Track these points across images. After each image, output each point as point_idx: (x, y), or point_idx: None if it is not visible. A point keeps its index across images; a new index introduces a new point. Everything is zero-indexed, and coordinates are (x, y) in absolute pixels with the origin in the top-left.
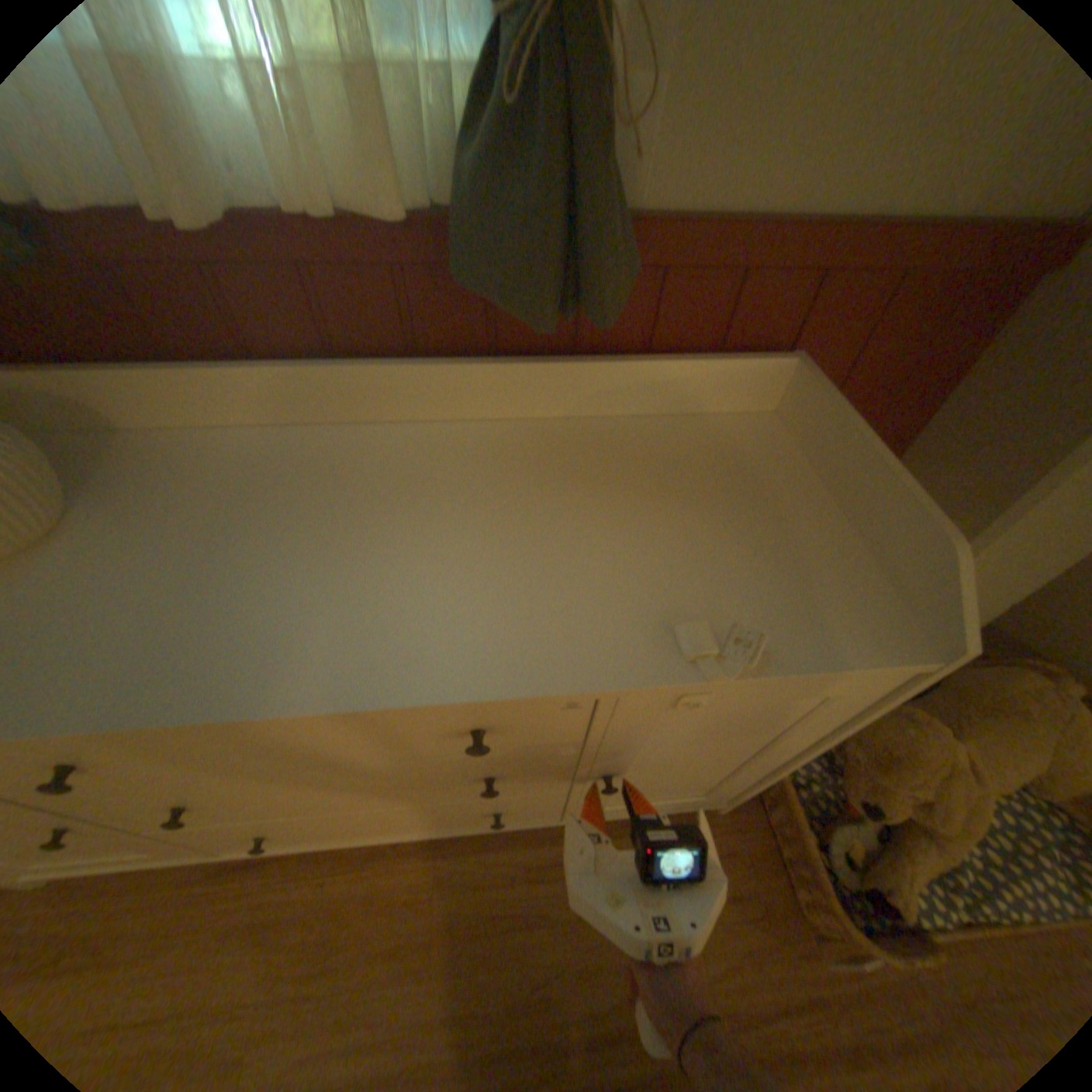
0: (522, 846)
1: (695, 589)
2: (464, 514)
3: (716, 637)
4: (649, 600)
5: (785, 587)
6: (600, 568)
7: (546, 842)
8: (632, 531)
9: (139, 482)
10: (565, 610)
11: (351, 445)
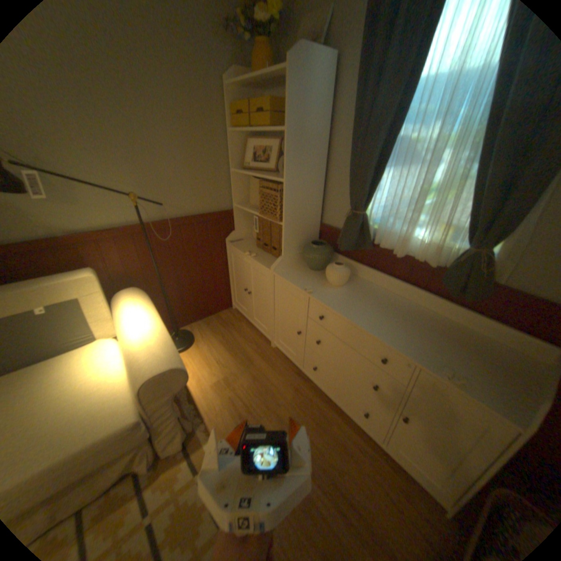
0: (365, 442)
1: (458, 368)
2: (413, 324)
3: (452, 374)
4: (443, 361)
5: (487, 386)
6: (437, 350)
7: (373, 449)
8: (453, 351)
9: (357, 286)
10: (421, 349)
11: (398, 300)
